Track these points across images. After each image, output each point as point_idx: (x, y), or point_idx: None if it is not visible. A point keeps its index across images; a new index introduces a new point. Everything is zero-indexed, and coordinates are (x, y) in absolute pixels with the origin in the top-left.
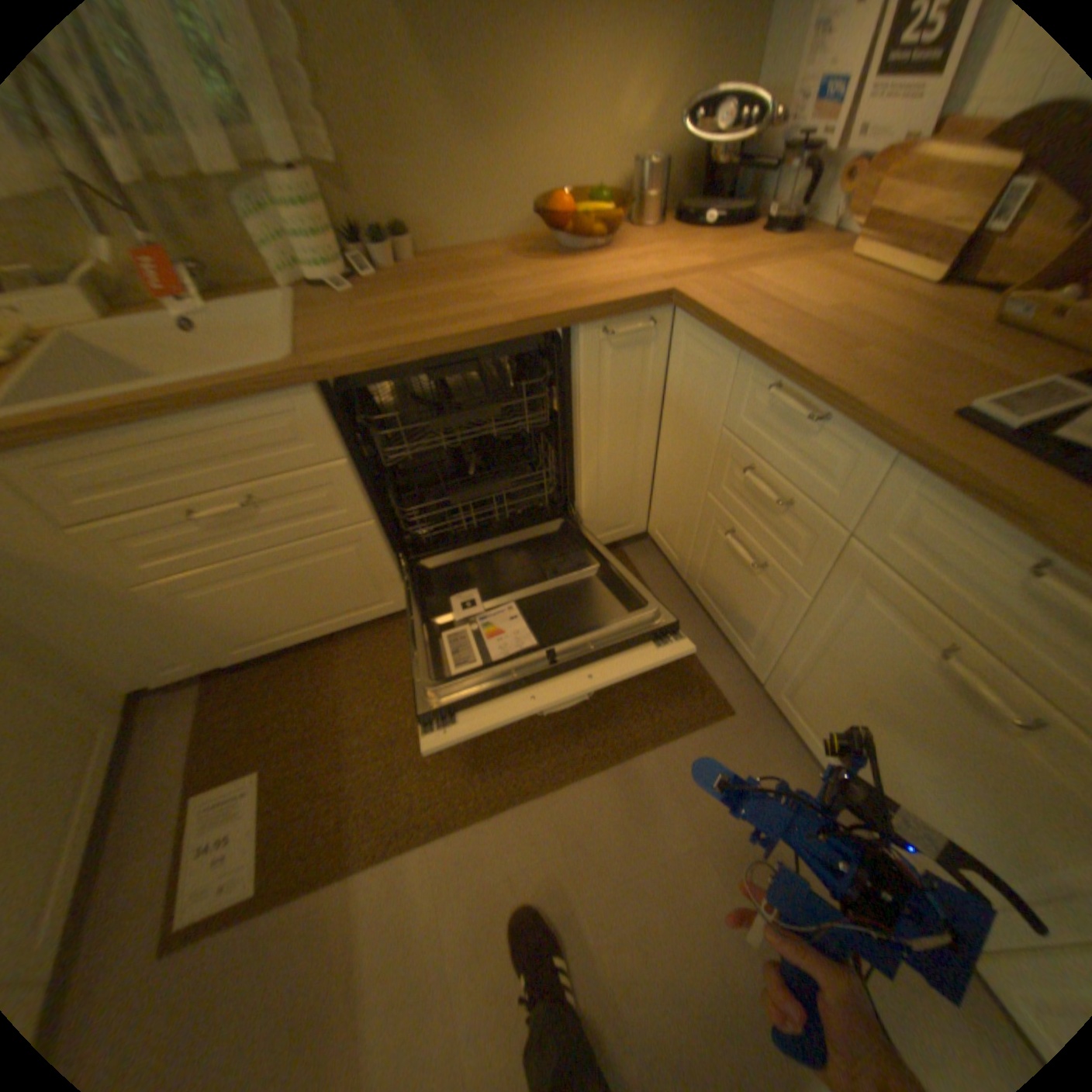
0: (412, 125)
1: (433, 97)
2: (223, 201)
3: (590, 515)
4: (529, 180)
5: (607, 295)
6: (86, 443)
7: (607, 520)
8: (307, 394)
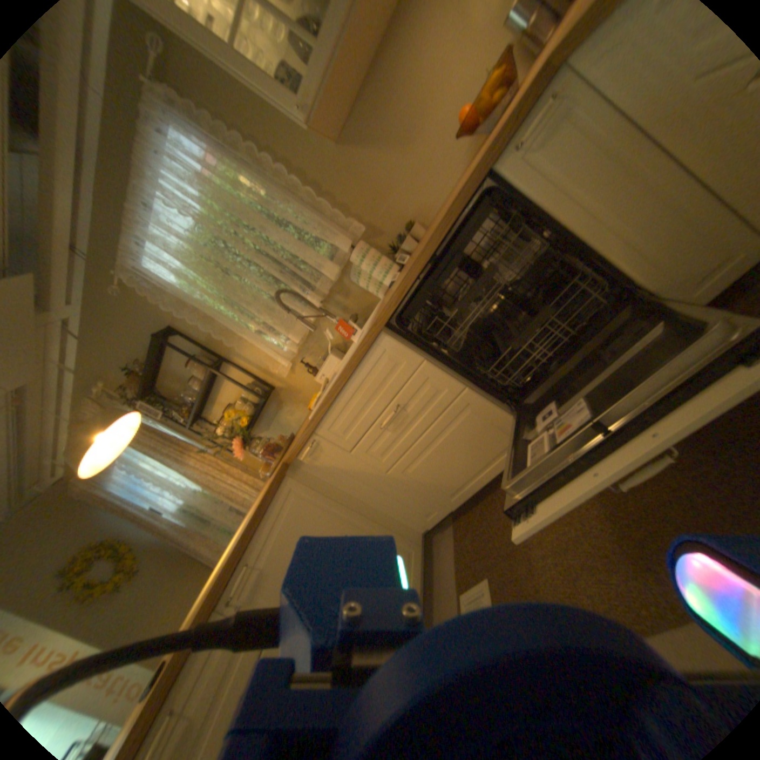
0: (383, 175)
1: (382, 154)
2: (348, 282)
3: (657, 279)
4: (452, 124)
5: (501, 124)
6: (331, 410)
7: (688, 270)
8: (382, 337)
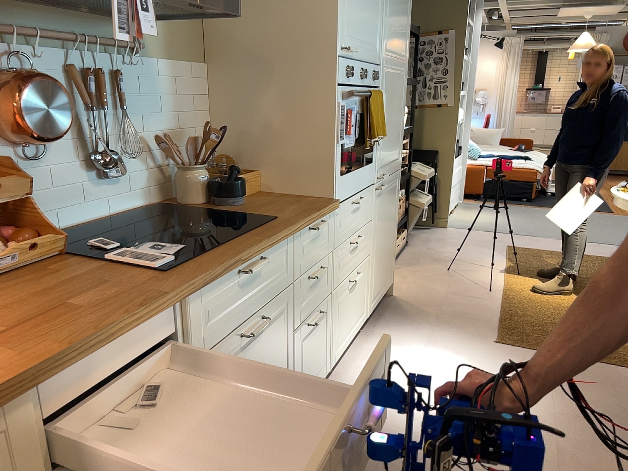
0: None
1: None
2: None
3: None
4: None
5: None
6: None
7: None
8: None
